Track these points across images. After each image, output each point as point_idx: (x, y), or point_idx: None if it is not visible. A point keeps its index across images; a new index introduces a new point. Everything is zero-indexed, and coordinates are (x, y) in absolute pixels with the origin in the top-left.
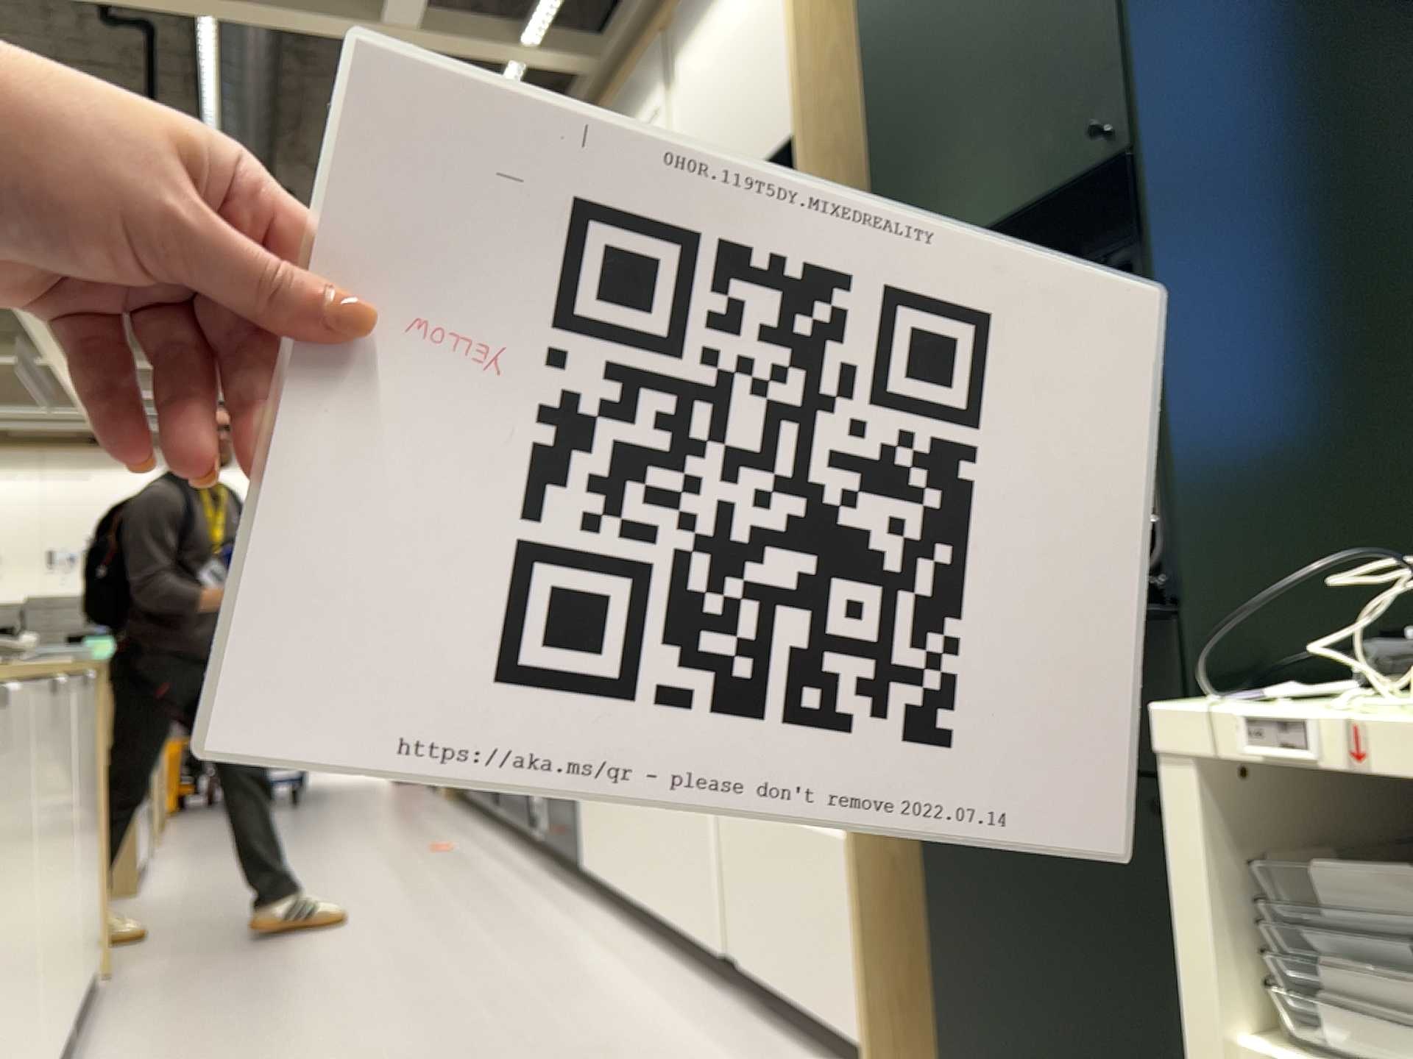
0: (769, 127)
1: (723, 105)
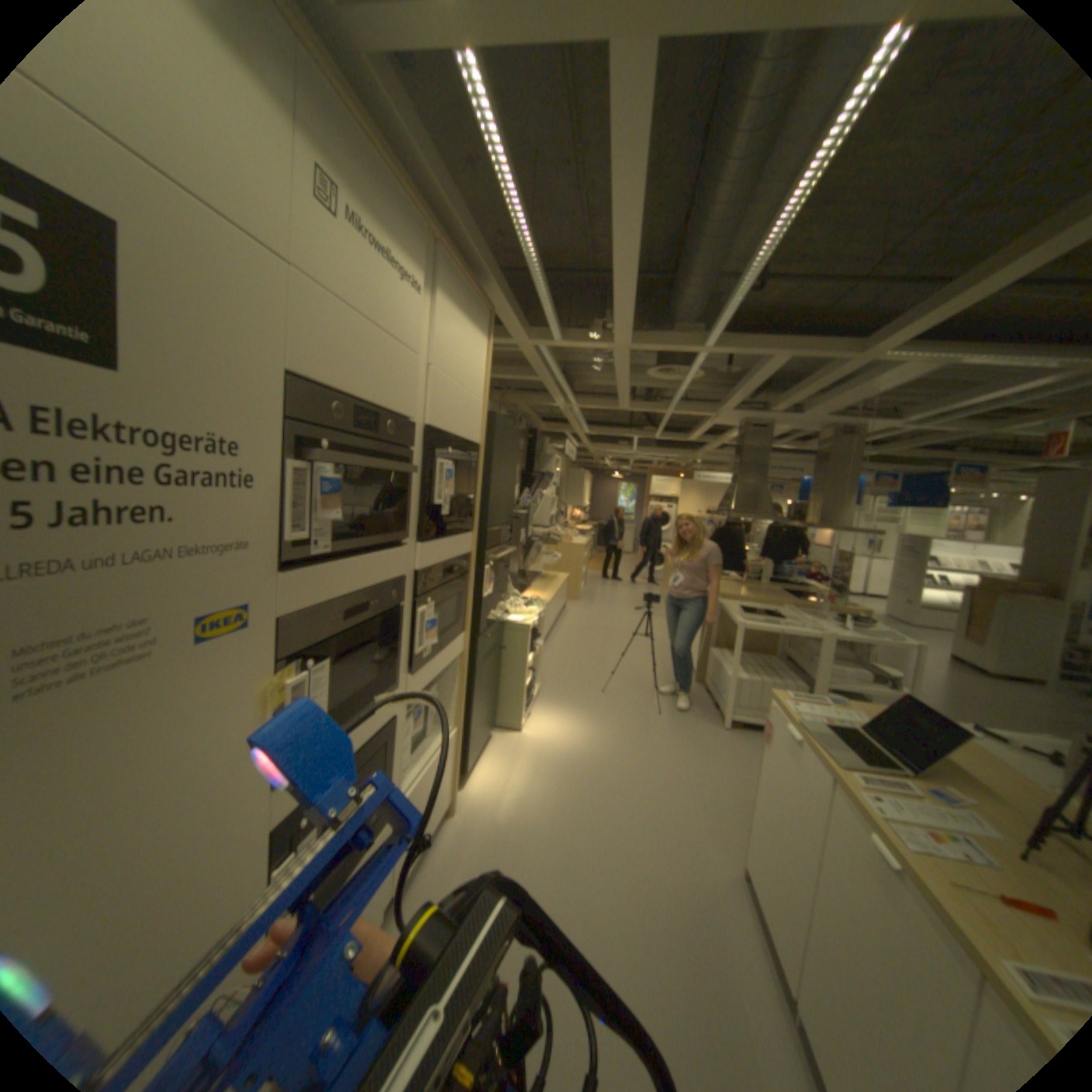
0: (471, 427)
1: (457, 379)
